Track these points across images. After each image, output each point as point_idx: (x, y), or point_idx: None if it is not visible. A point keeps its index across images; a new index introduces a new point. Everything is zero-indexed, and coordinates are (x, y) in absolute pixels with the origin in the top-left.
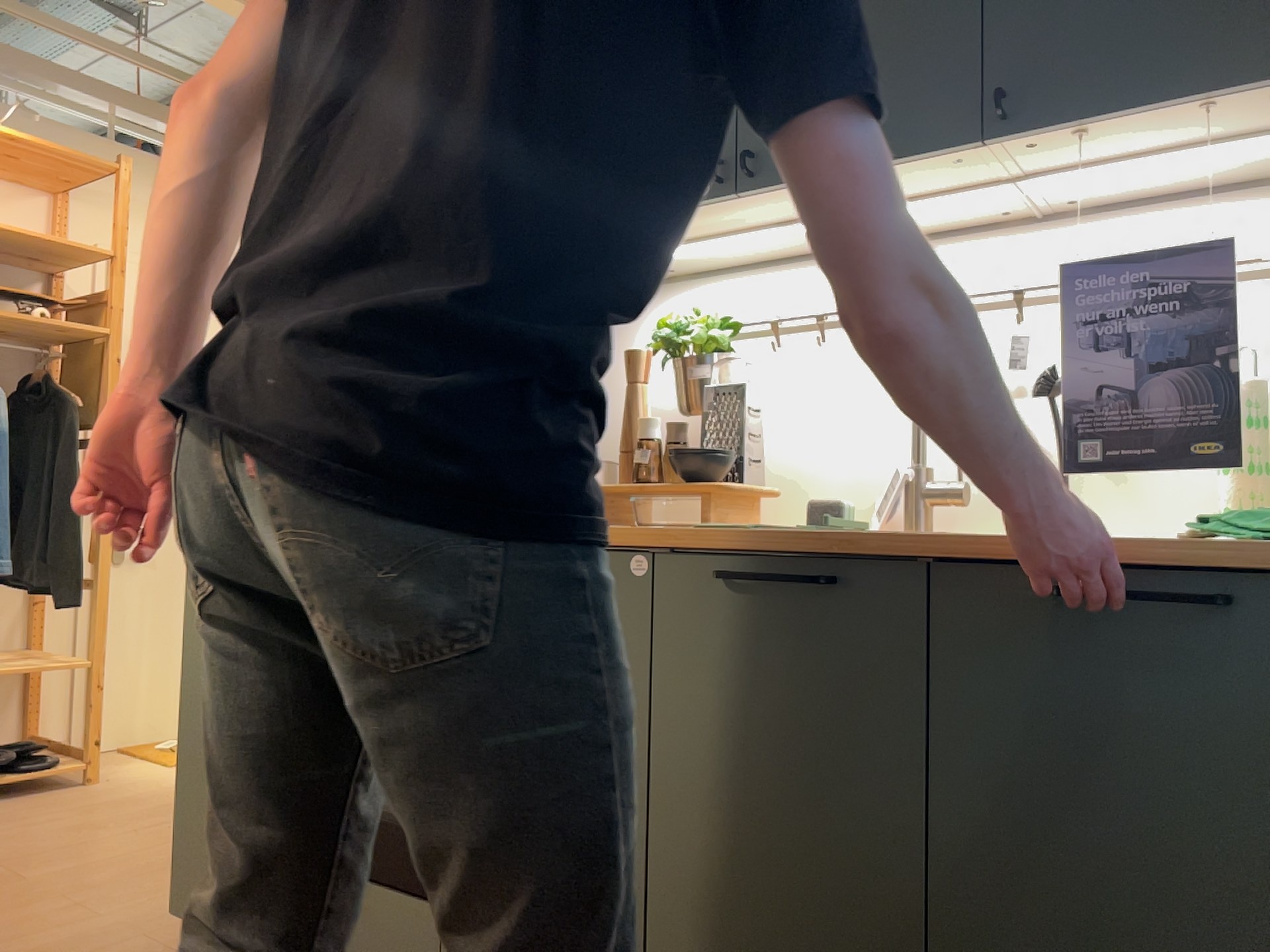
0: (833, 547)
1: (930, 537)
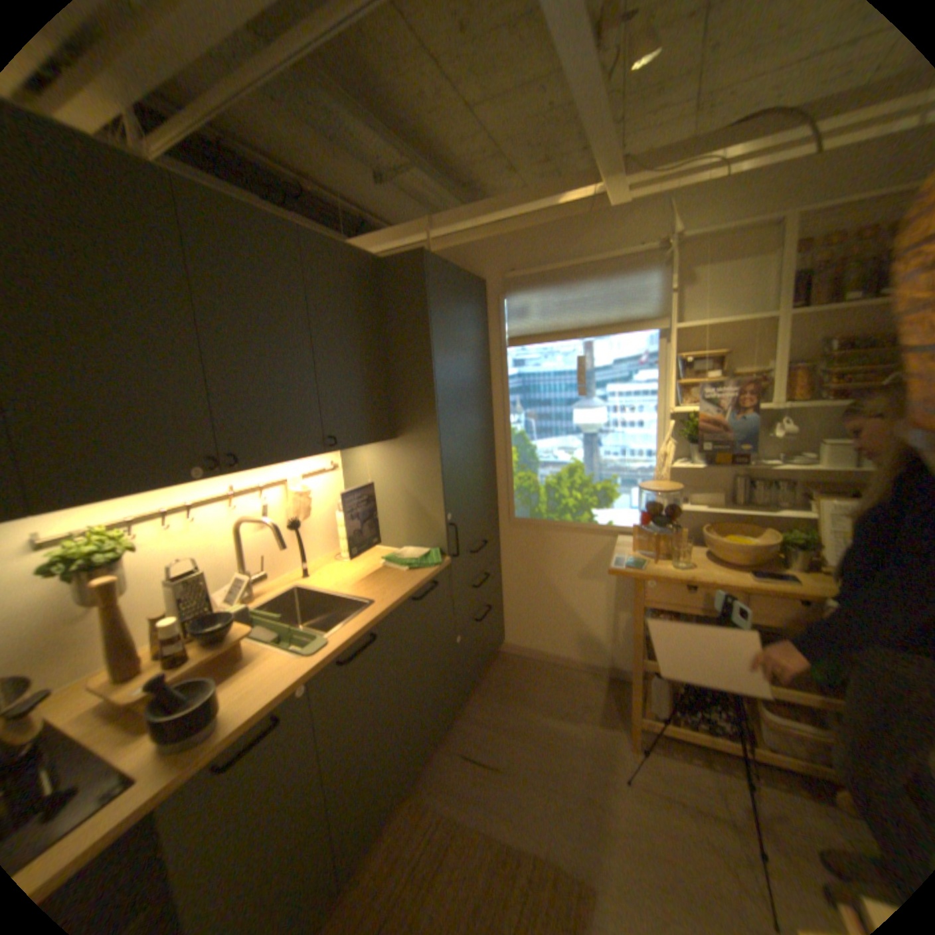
0: (371, 624)
1: (382, 604)
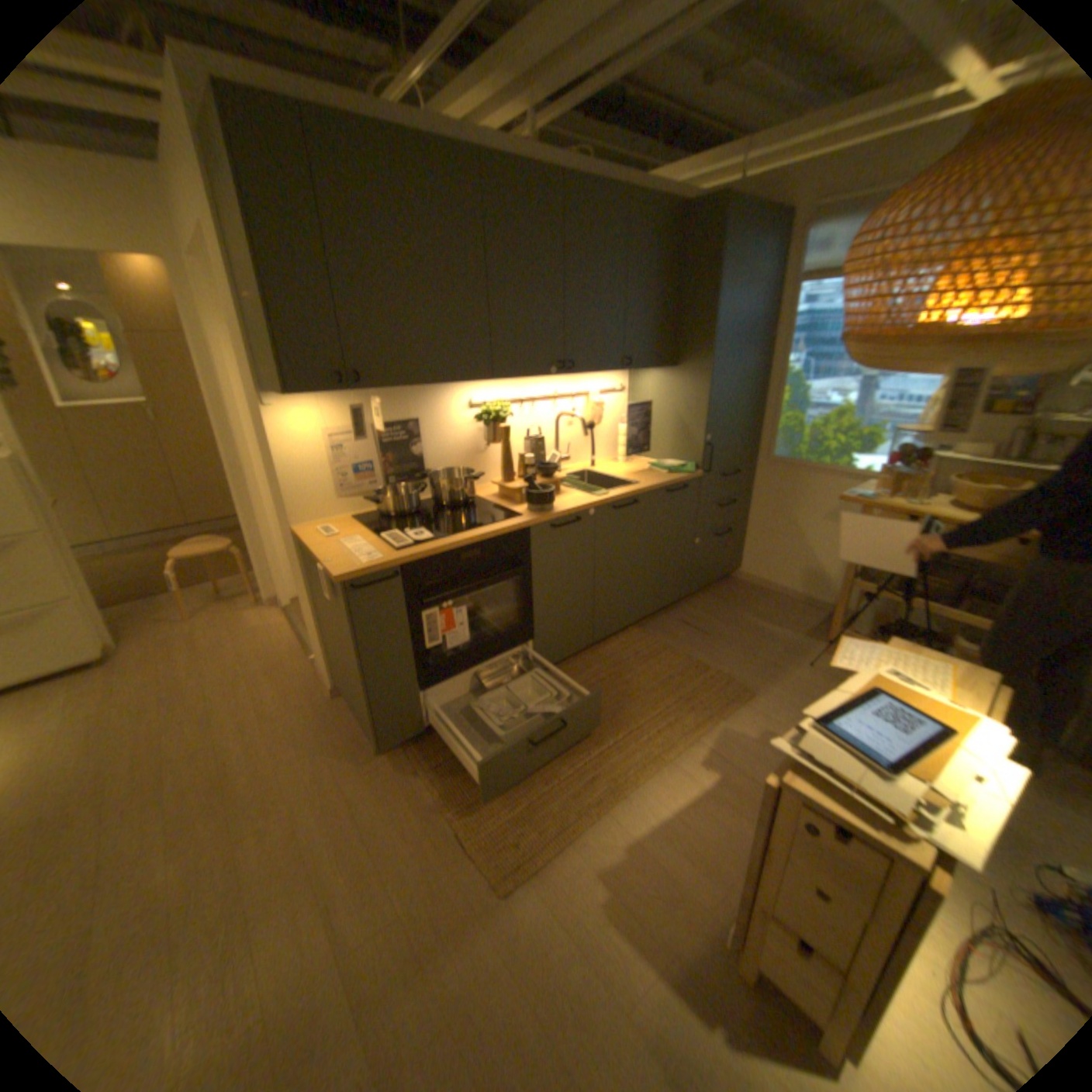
0: (634, 494)
1: (643, 486)
